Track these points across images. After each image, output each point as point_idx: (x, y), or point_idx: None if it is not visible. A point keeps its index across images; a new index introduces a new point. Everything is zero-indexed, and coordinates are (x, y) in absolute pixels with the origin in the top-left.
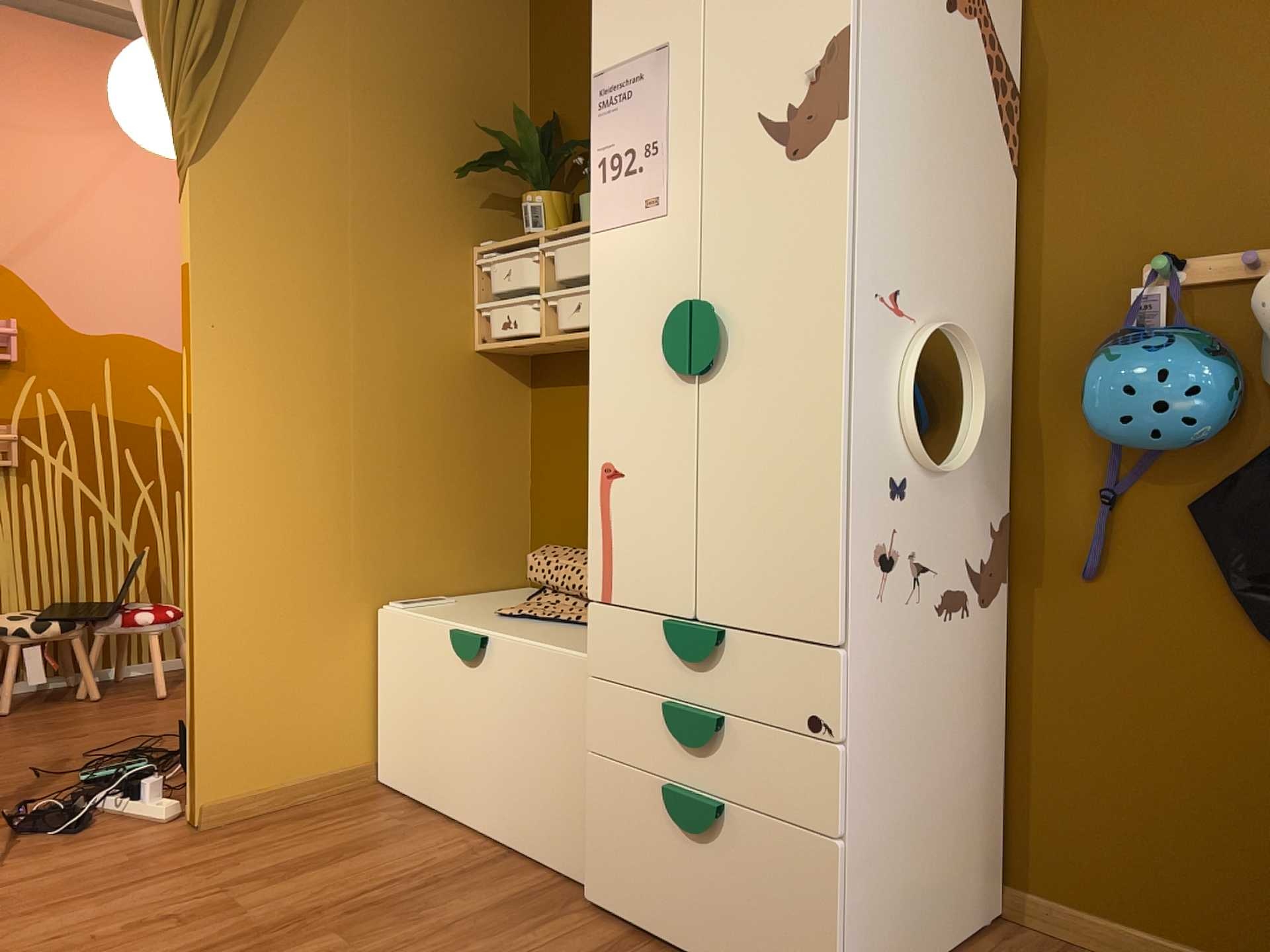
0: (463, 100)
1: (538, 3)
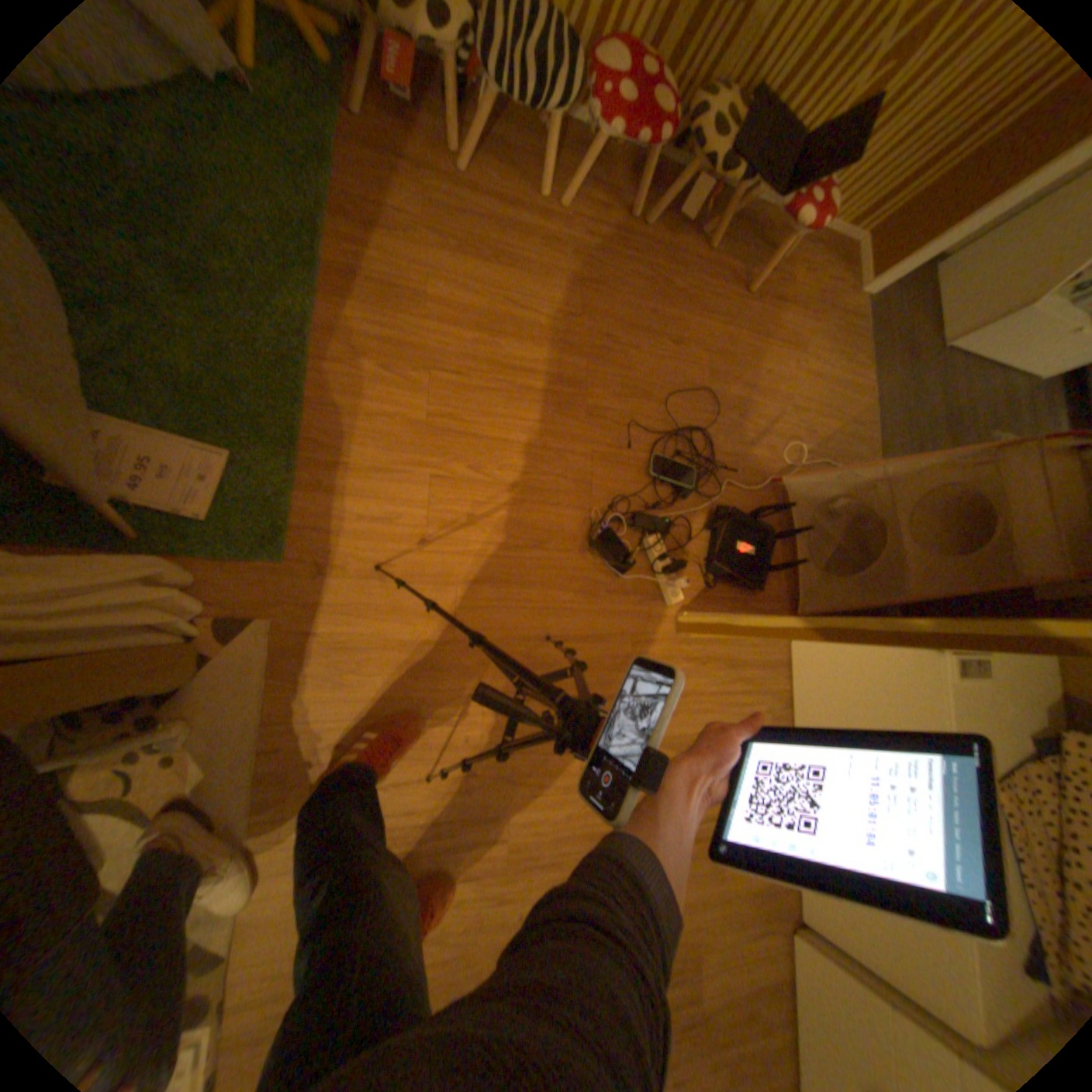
0: None
1: None
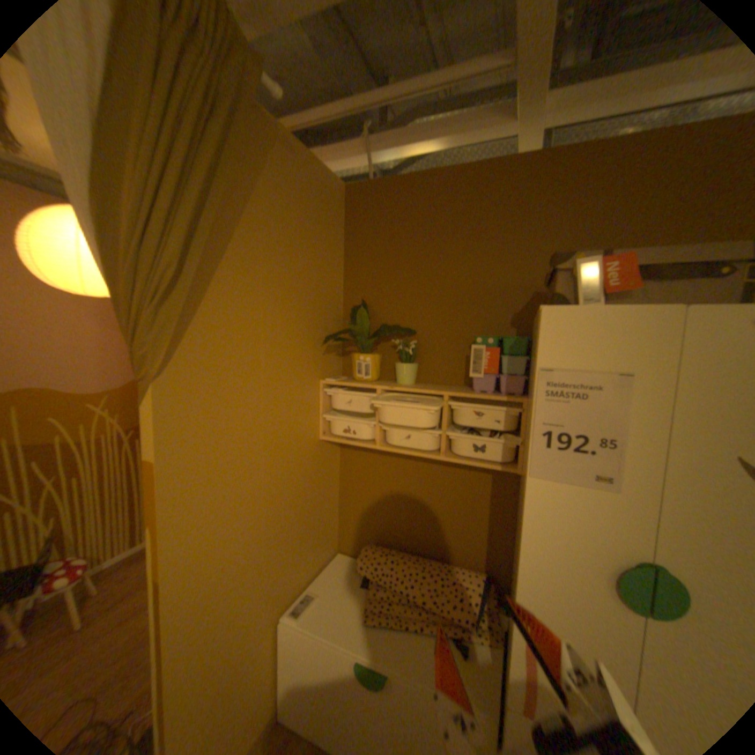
0: (317, 291)
1: (351, 229)
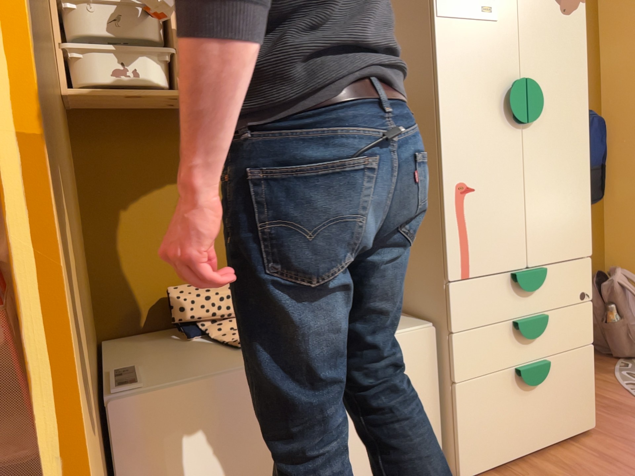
0: None
1: None
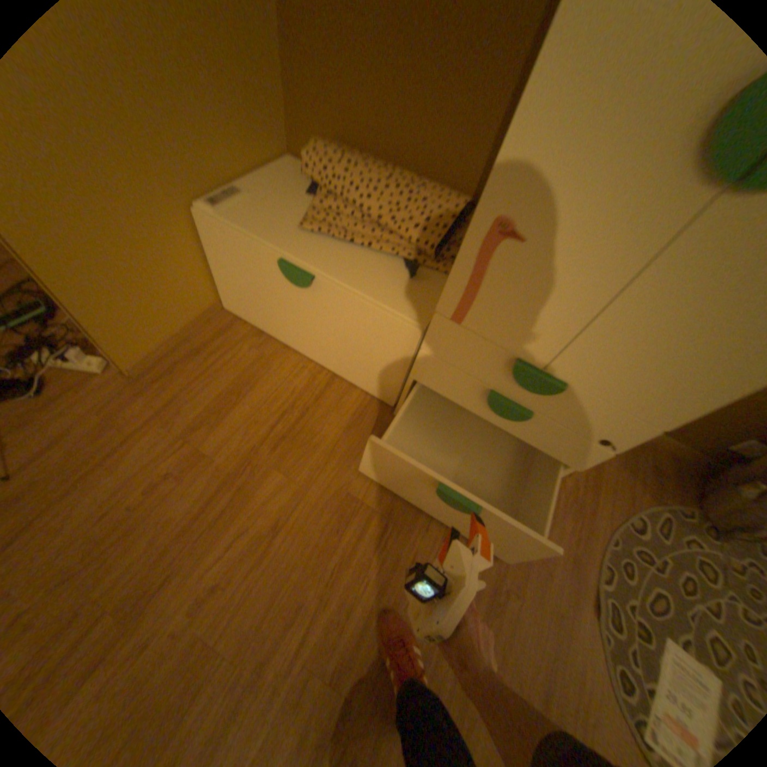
0: None
1: None
